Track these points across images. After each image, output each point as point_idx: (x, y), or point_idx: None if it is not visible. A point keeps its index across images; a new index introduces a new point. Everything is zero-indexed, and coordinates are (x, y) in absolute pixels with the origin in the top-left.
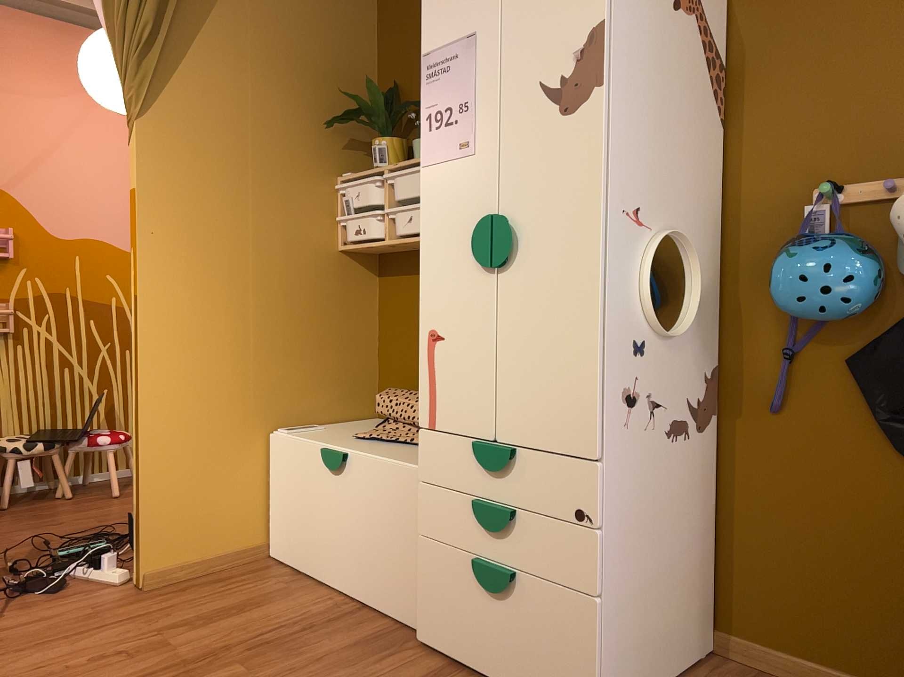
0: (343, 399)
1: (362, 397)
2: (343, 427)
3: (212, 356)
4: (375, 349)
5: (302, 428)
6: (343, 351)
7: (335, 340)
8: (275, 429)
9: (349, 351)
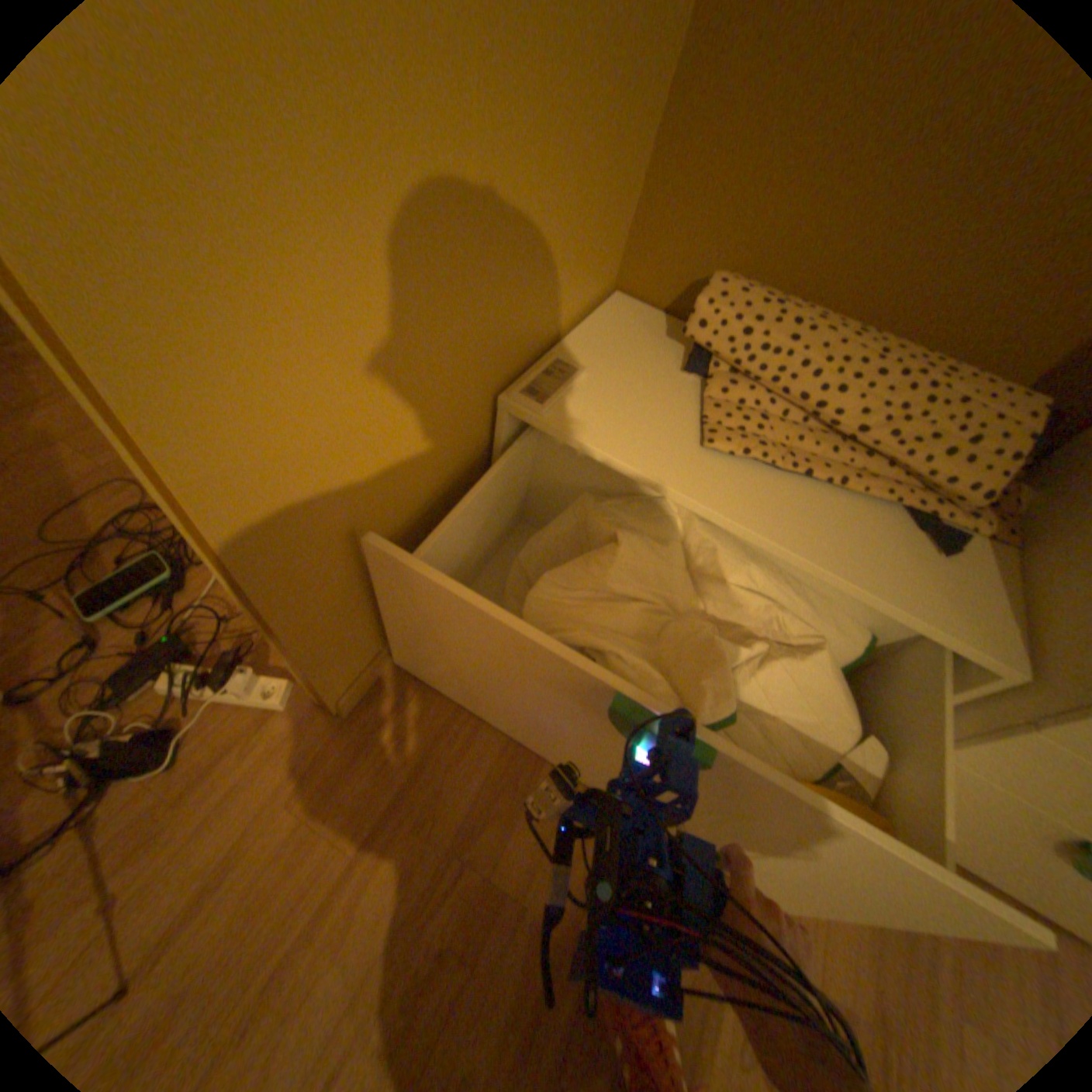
0: (593, 267)
1: (615, 250)
2: (621, 360)
3: (387, 250)
4: (662, 119)
5: (562, 380)
6: (624, 139)
7: (624, 101)
8: (505, 387)
9: (632, 135)
